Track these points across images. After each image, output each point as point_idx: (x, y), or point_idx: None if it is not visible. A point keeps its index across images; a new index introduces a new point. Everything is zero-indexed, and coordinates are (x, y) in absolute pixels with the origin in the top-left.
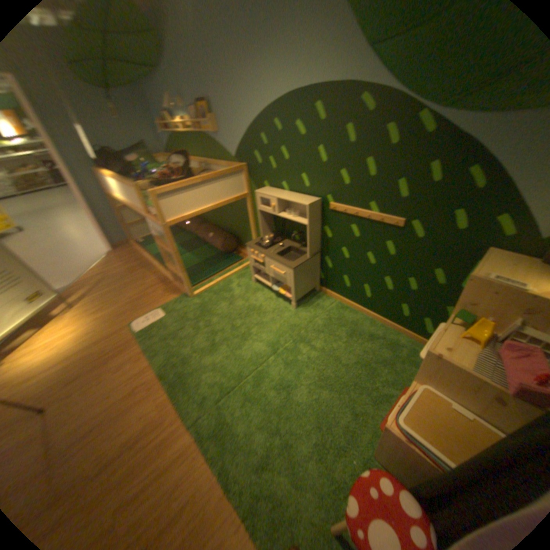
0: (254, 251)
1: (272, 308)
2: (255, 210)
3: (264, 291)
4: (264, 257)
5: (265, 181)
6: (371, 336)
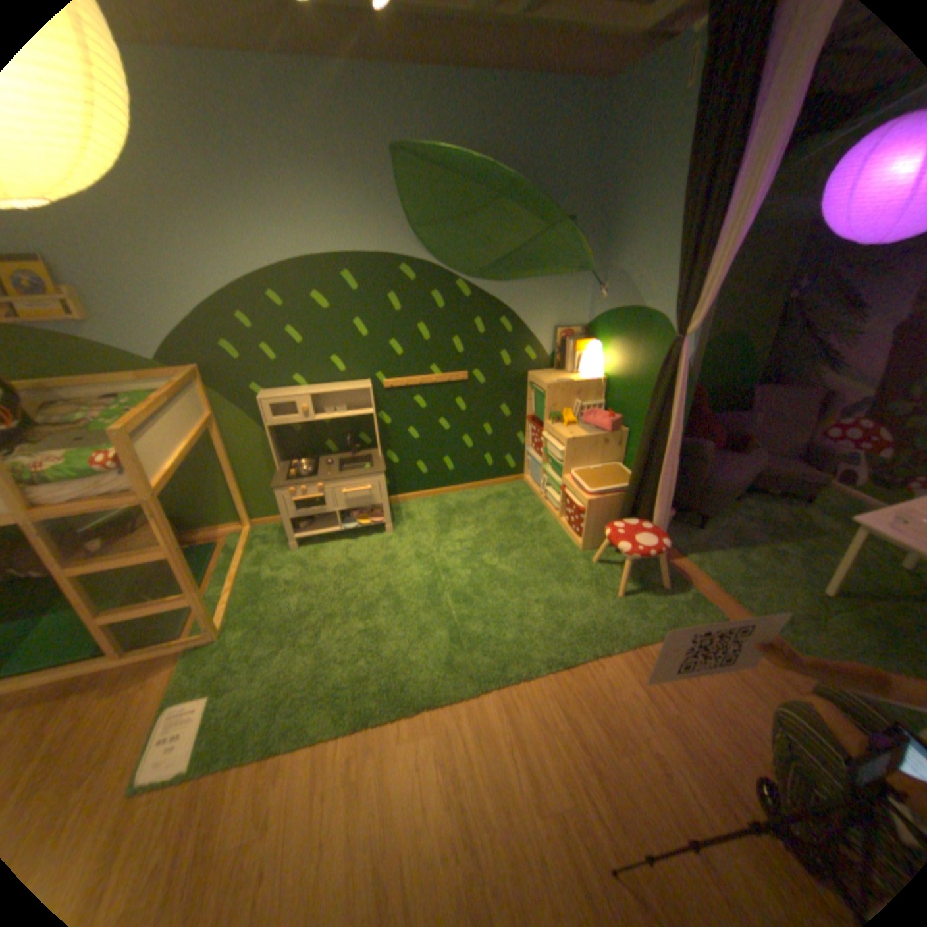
0: (294, 488)
1: (366, 552)
2: (225, 442)
3: (327, 547)
4: (323, 485)
5: (251, 384)
6: (479, 501)
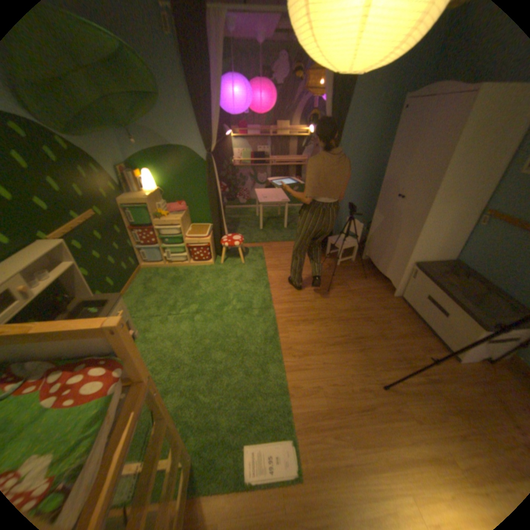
0: None
1: (146, 353)
2: None
3: None
4: None
5: None
6: (142, 289)
